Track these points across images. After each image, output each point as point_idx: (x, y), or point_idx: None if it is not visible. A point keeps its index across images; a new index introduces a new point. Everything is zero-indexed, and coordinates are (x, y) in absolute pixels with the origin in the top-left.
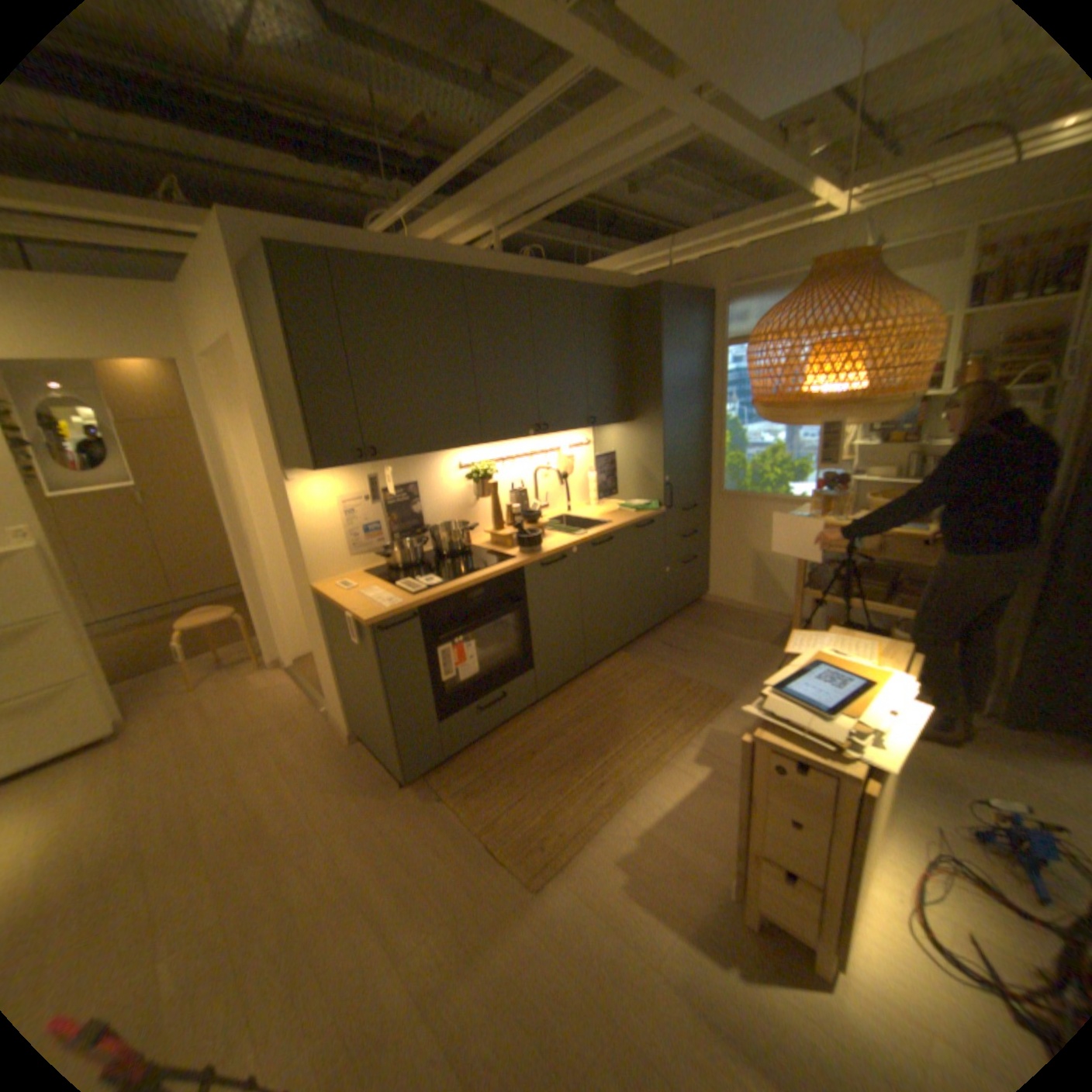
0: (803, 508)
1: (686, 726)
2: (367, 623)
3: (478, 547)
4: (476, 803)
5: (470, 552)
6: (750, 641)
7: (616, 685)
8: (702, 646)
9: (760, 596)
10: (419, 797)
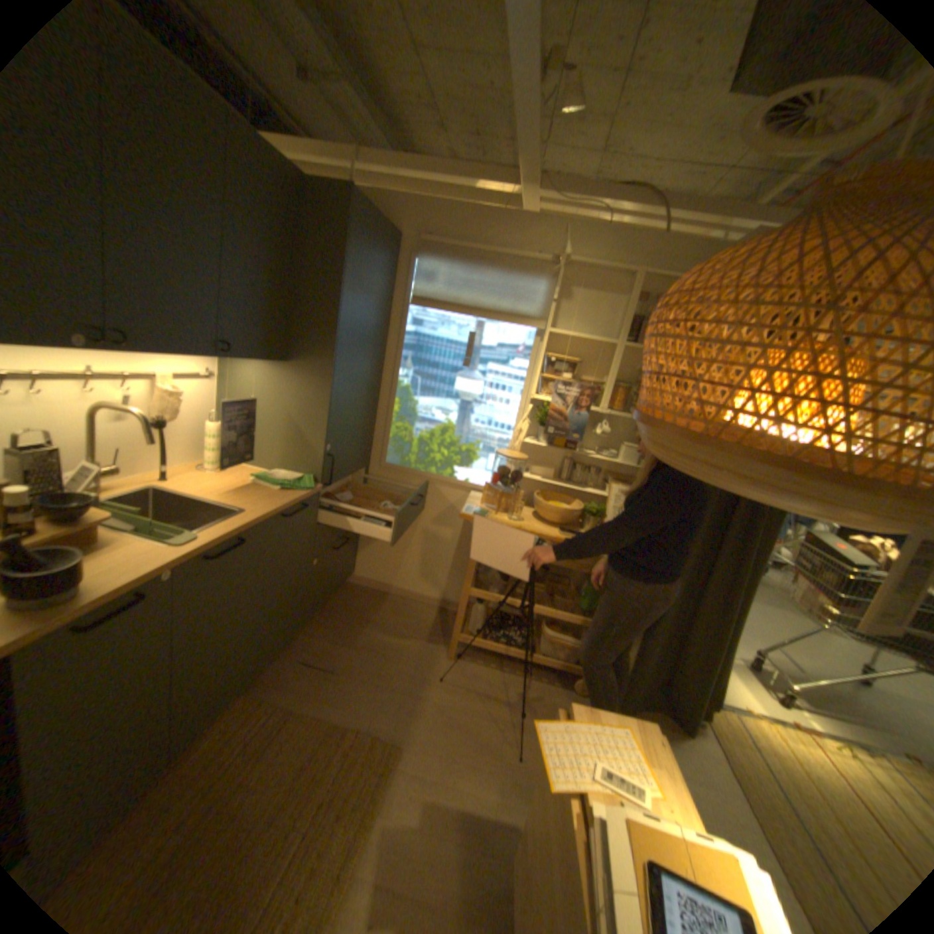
0: (466, 494)
1: (348, 836)
2: None
3: None
4: None
5: None
6: (405, 640)
7: (231, 775)
8: (354, 659)
9: (412, 579)
10: None
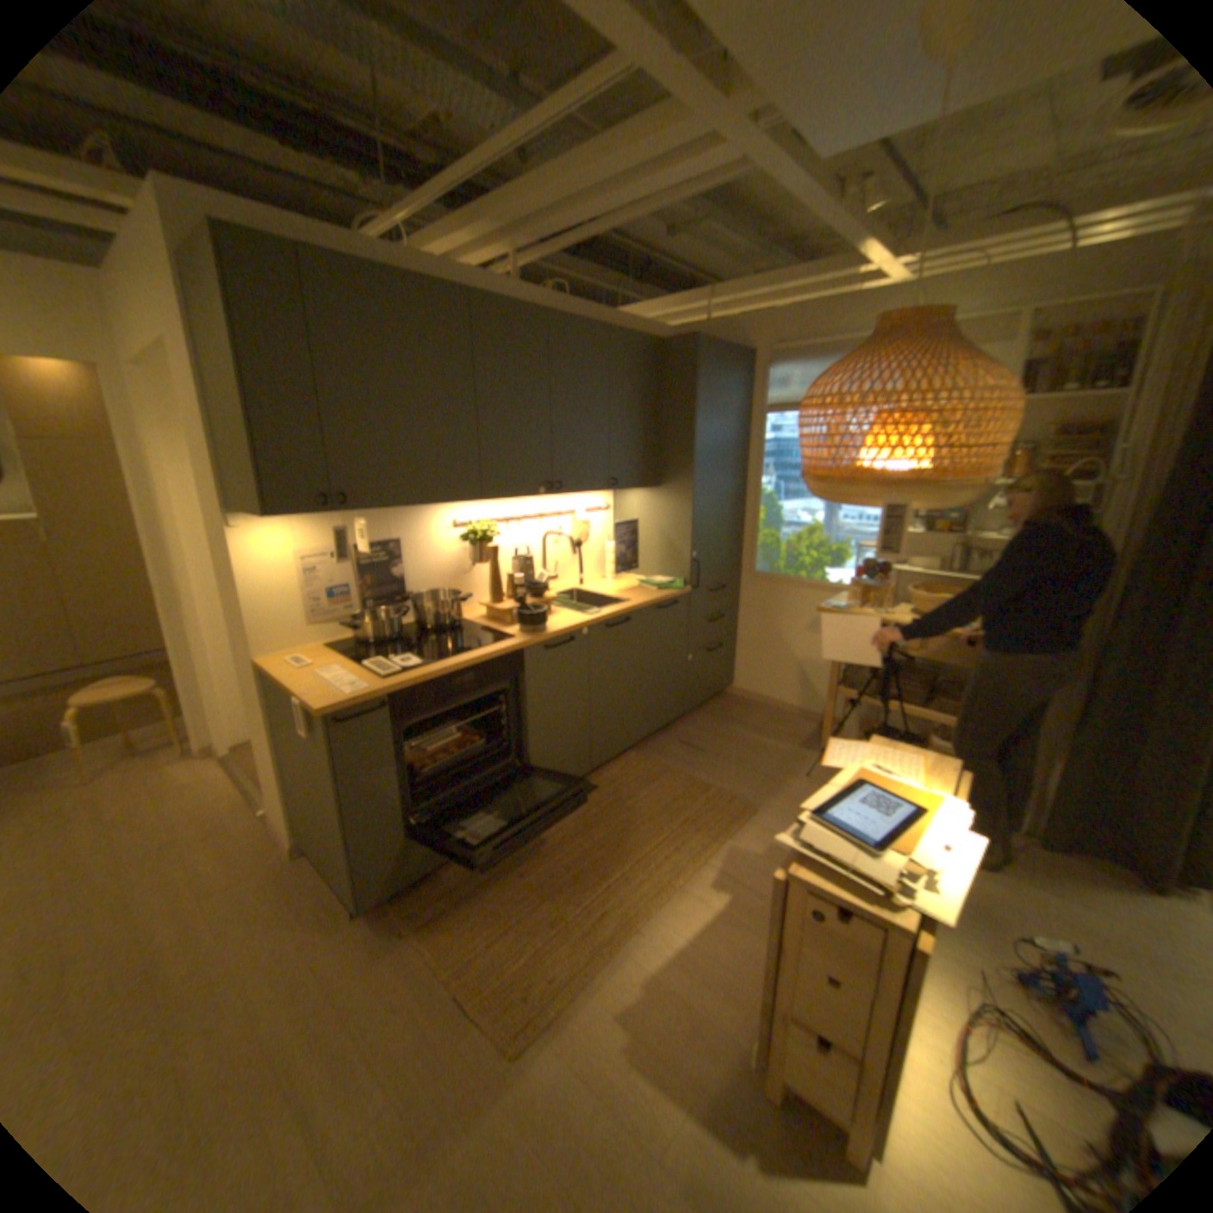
0: (839, 597)
1: (703, 842)
2: (319, 714)
3: (471, 622)
4: (447, 939)
5: (461, 628)
6: (776, 742)
7: (625, 791)
8: (724, 747)
9: (789, 691)
10: (375, 931)
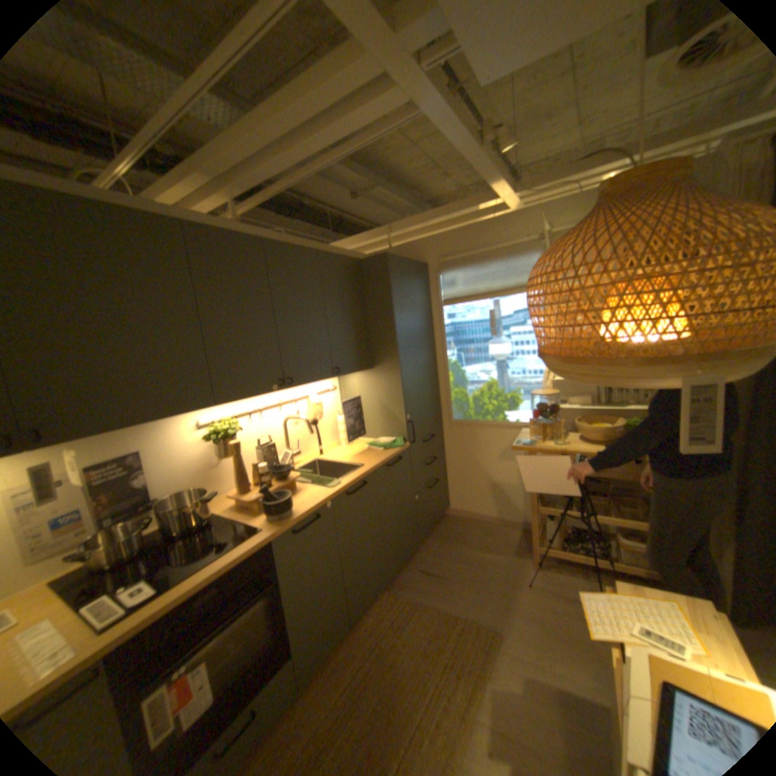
0: (519, 431)
1: (466, 691)
2: None
3: (221, 514)
4: None
5: (210, 524)
6: (496, 555)
7: (385, 640)
8: (457, 569)
9: (494, 507)
10: None
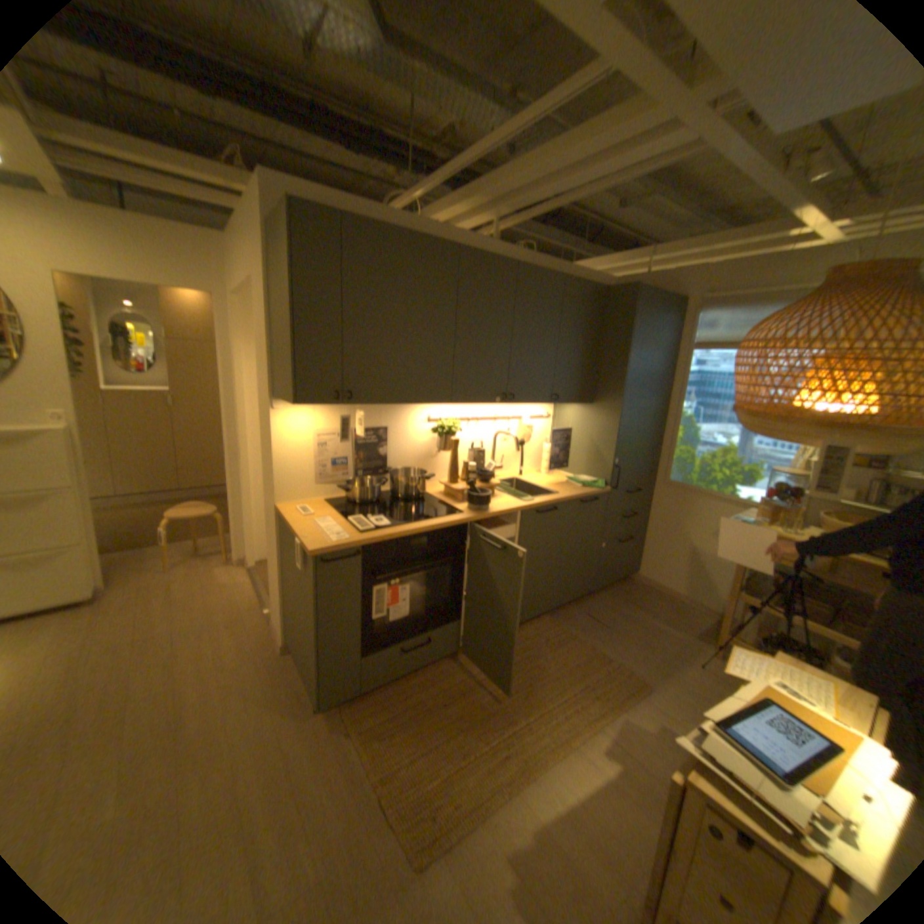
0: (748, 511)
1: (601, 710)
2: (312, 553)
3: (432, 494)
4: (381, 747)
5: (424, 498)
6: (676, 630)
7: (538, 650)
8: (627, 626)
9: (691, 587)
10: (330, 726)
